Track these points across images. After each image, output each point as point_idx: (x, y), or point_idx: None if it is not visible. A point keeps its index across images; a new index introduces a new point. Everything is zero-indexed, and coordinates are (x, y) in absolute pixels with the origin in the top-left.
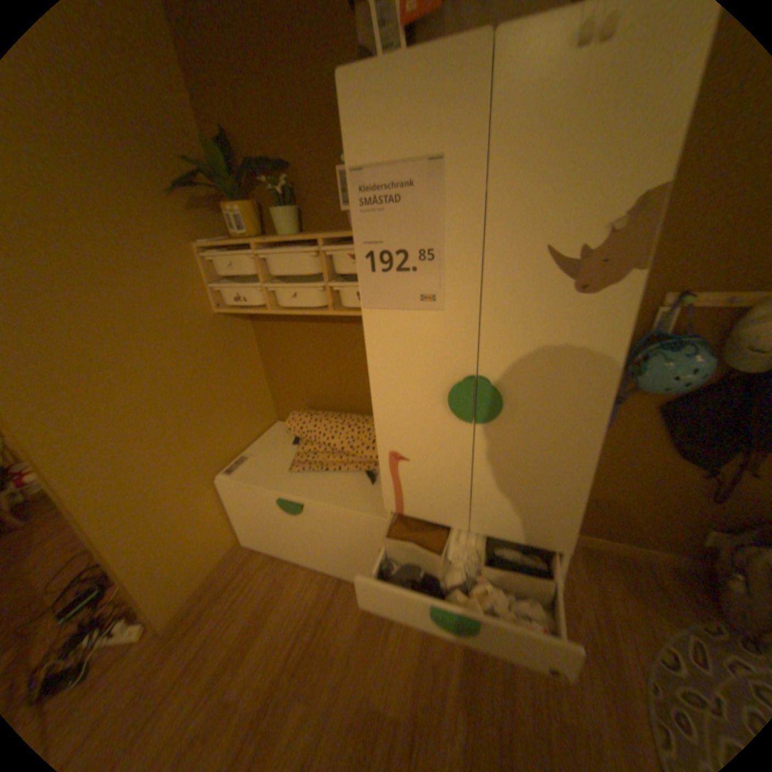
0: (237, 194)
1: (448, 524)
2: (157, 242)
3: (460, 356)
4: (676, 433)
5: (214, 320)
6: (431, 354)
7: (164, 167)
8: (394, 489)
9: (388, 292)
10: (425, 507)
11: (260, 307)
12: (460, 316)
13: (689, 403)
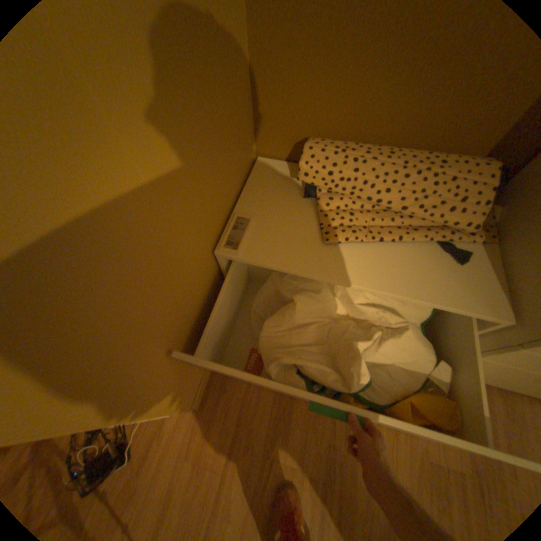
0: None
1: None
2: None
3: None
4: None
5: None
6: None
7: None
8: None
9: None
10: None
11: None
12: None
13: None
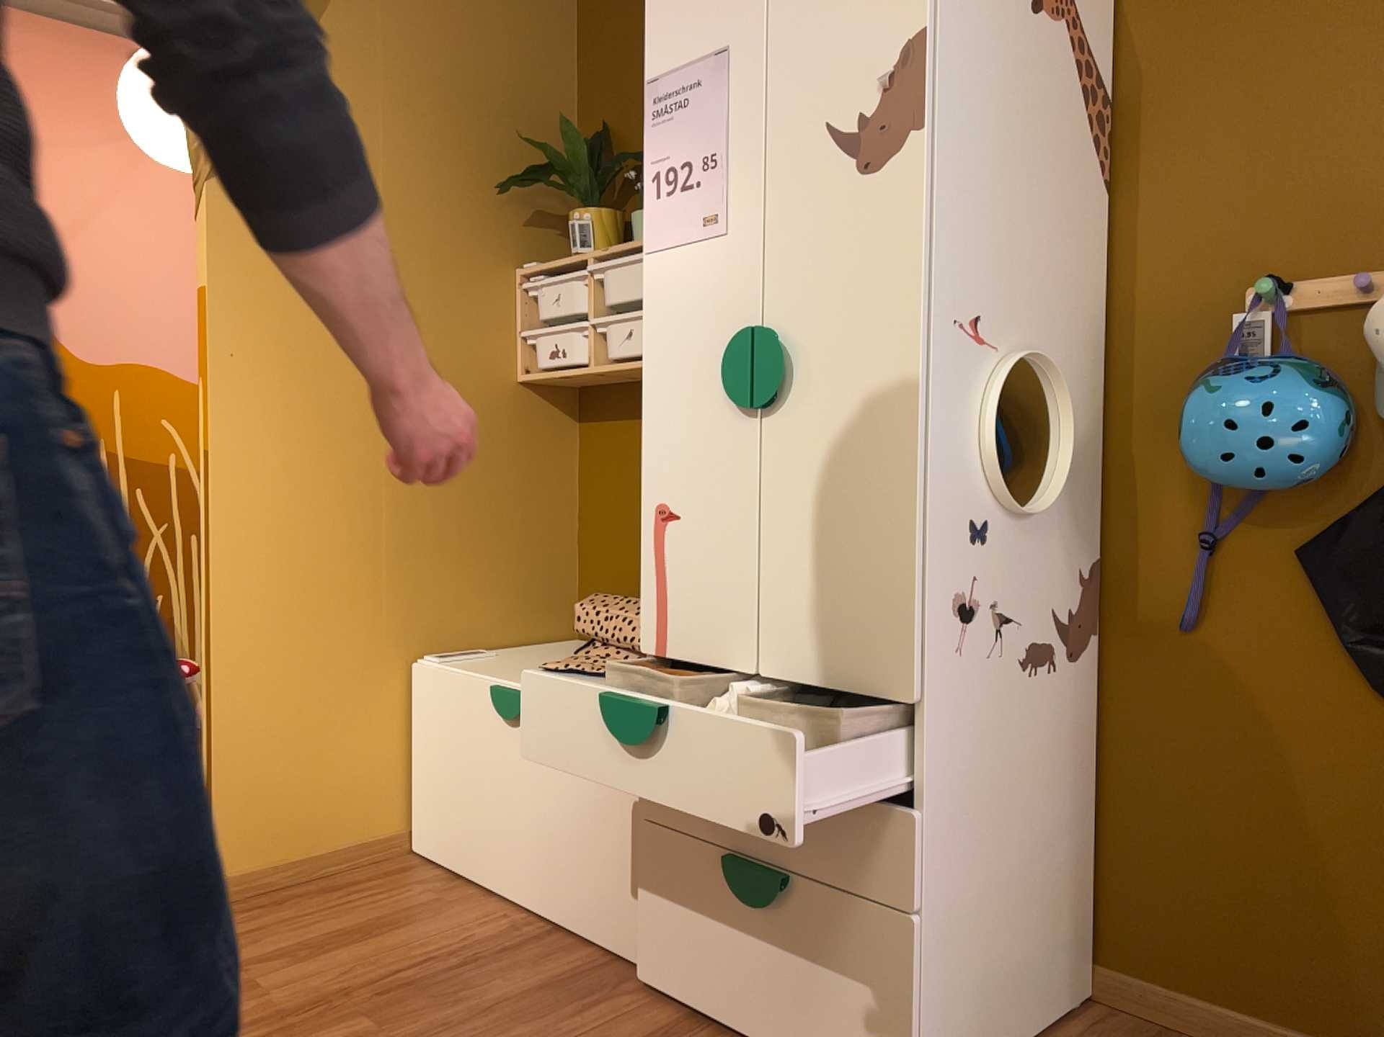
0: (597, 200)
1: (727, 663)
2: (470, 253)
3: (743, 298)
4: (1338, 614)
5: (514, 391)
6: (713, 303)
7: (515, 168)
8: (656, 593)
9: (672, 223)
10: (697, 627)
11: (582, 363)
12: (744, 236)
13: (1343, 527)
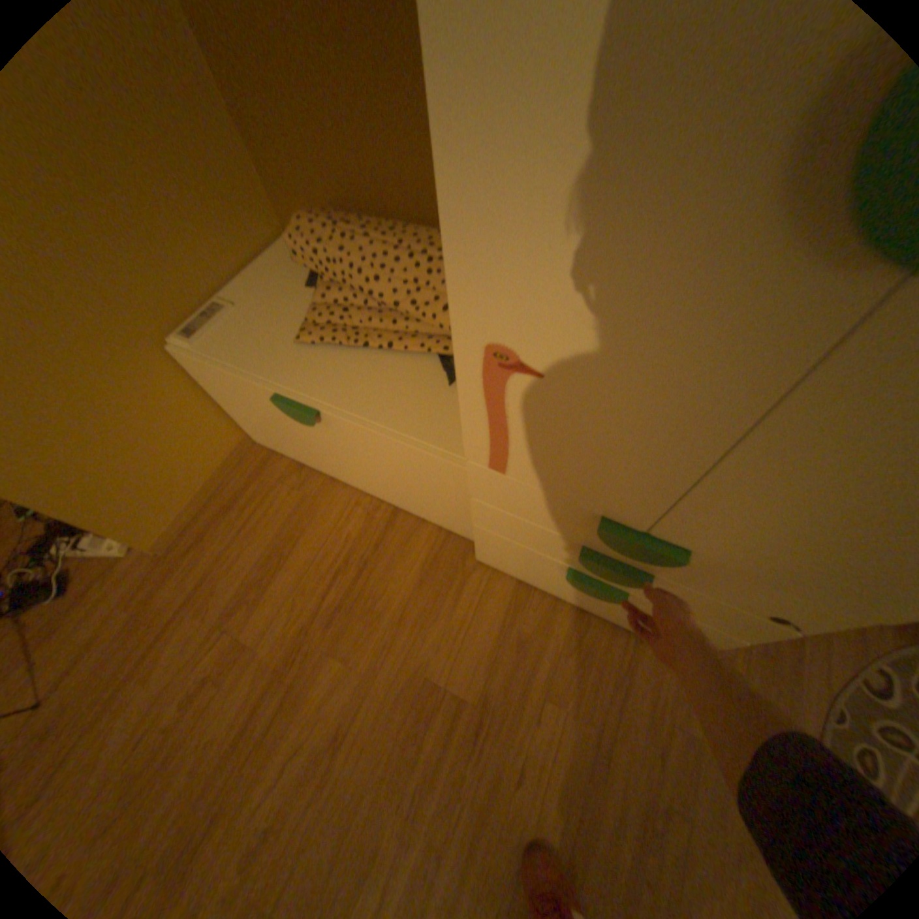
0: None
1: (601, 511)
2: None
3: None
4: None
5: None
6: None
7: None
8: (491, 429)
9: None
10: (559, 475)
11: None
12: None
13: None
